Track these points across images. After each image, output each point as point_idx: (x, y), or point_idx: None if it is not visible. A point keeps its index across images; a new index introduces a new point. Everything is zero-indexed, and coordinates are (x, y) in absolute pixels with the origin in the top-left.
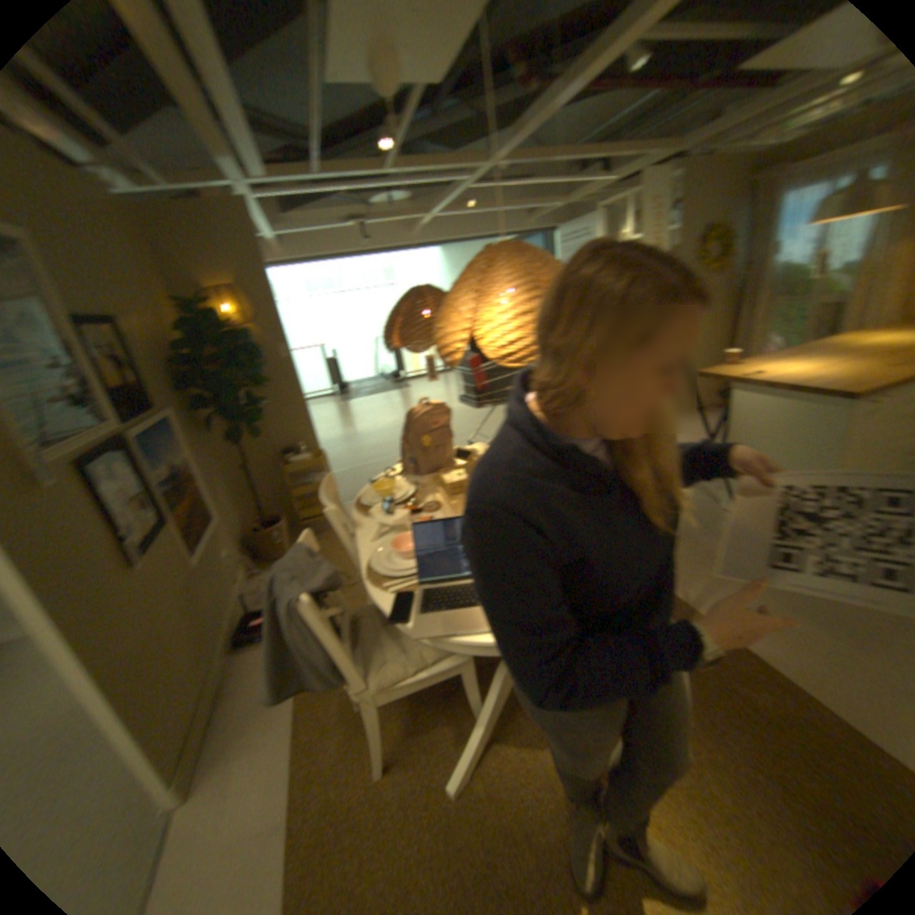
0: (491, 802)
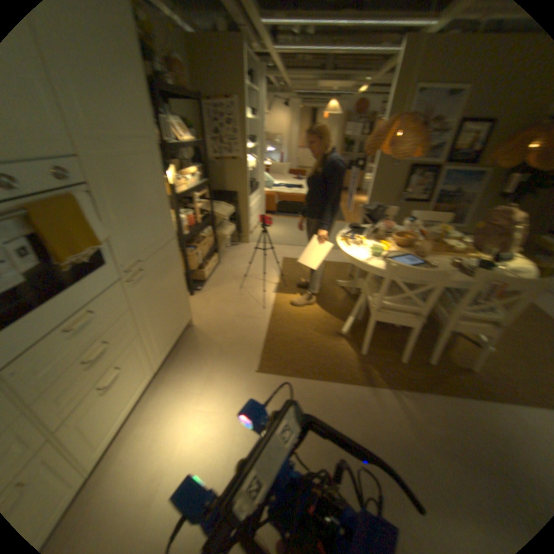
0: (331, 289)
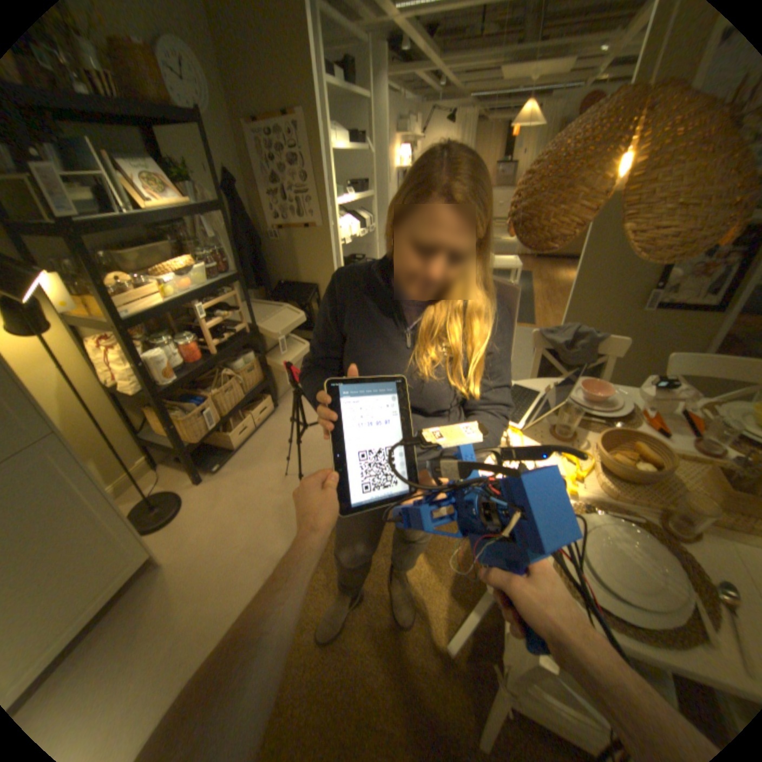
0: None
